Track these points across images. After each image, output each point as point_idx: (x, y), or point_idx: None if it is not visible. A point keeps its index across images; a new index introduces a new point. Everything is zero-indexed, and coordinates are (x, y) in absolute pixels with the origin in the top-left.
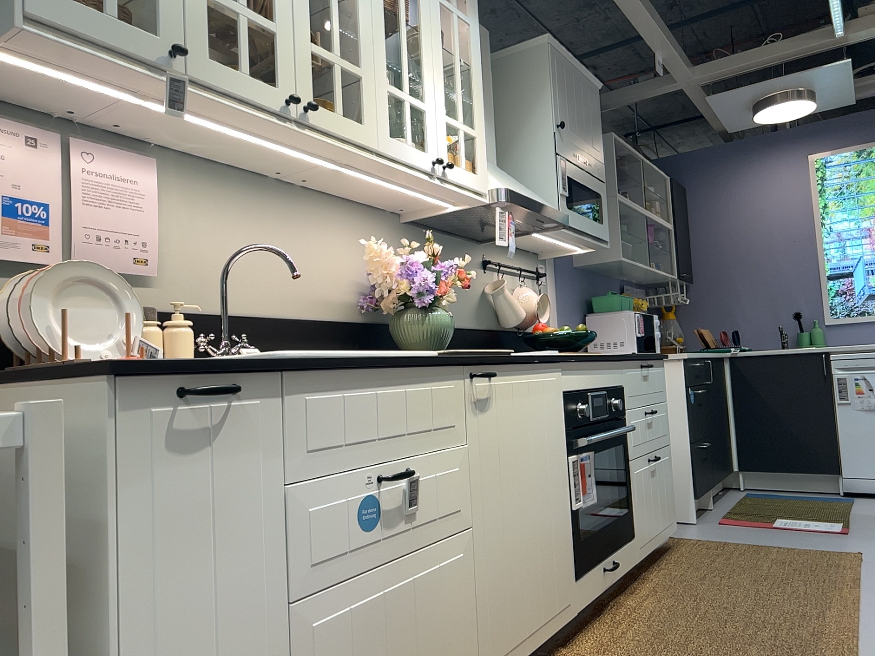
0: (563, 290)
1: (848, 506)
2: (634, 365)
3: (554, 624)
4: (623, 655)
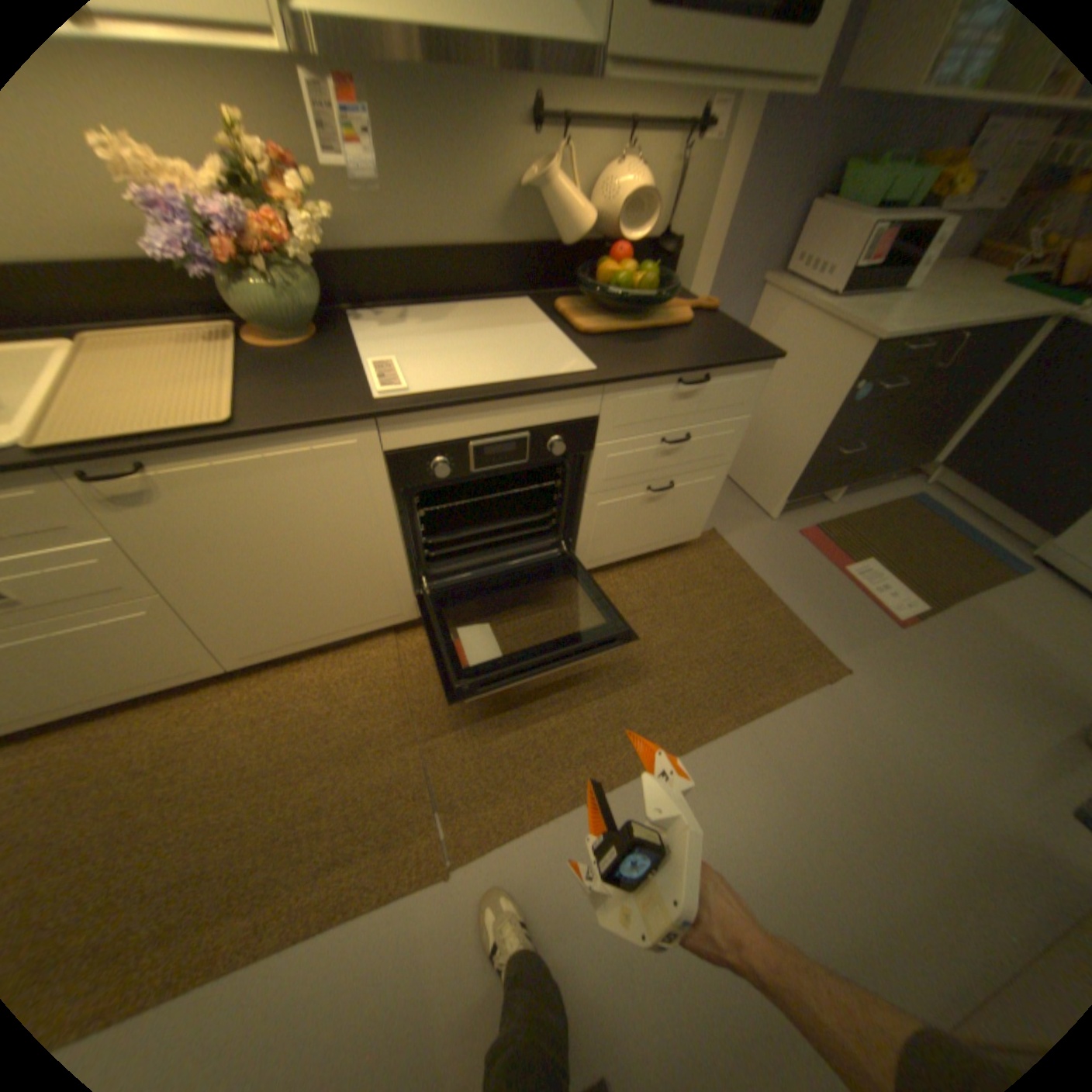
0: (769, 146)
1: (998, 582)
2: (649, 383)
3: (365, 628)
4: (421, 669)
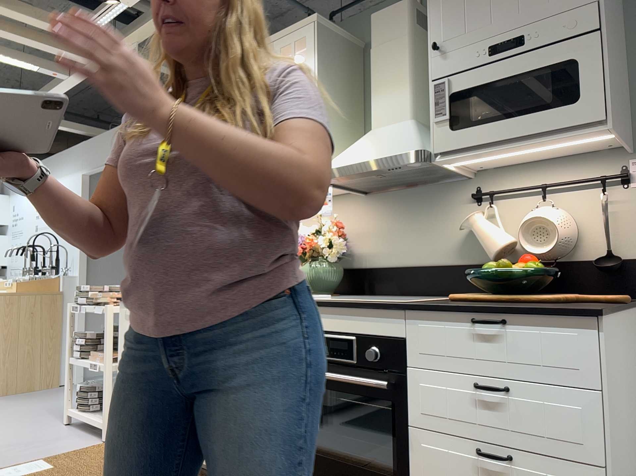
0: None
1: None
2: (443, 317)
3: None
4: None
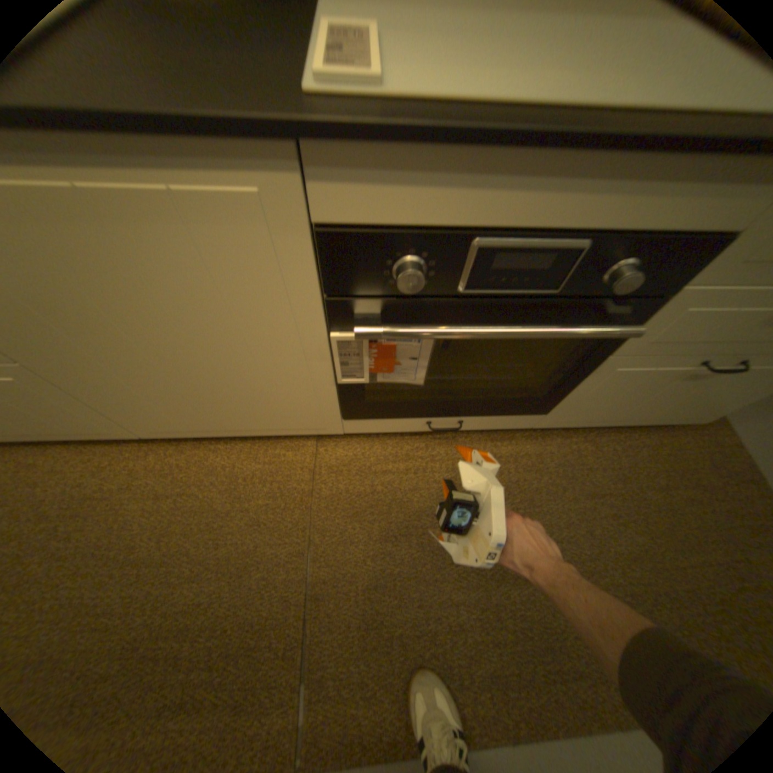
0: None
1: None
2: None
3: (284, 432)
4: (333, 491)
